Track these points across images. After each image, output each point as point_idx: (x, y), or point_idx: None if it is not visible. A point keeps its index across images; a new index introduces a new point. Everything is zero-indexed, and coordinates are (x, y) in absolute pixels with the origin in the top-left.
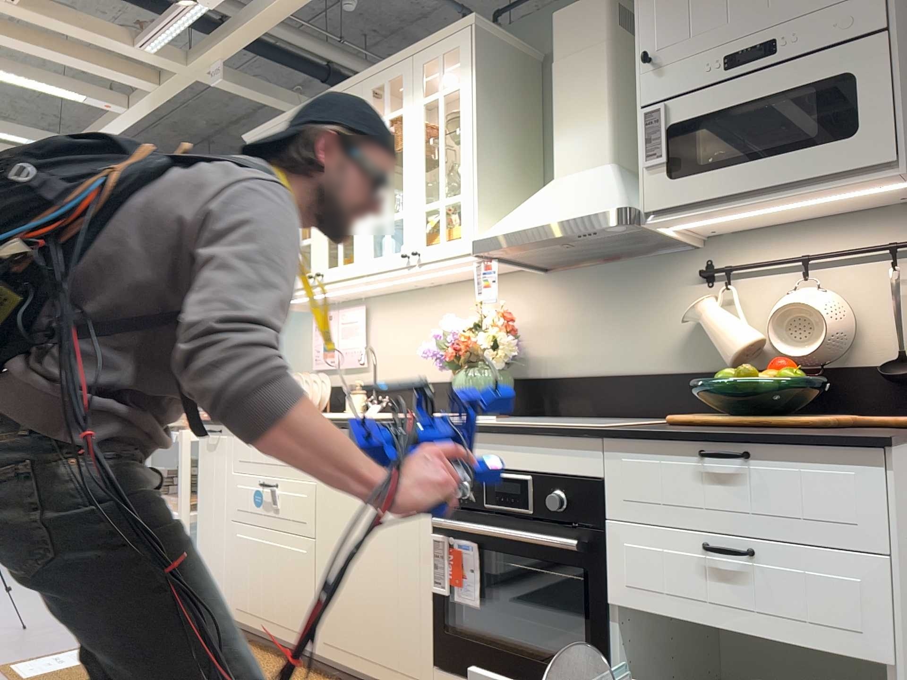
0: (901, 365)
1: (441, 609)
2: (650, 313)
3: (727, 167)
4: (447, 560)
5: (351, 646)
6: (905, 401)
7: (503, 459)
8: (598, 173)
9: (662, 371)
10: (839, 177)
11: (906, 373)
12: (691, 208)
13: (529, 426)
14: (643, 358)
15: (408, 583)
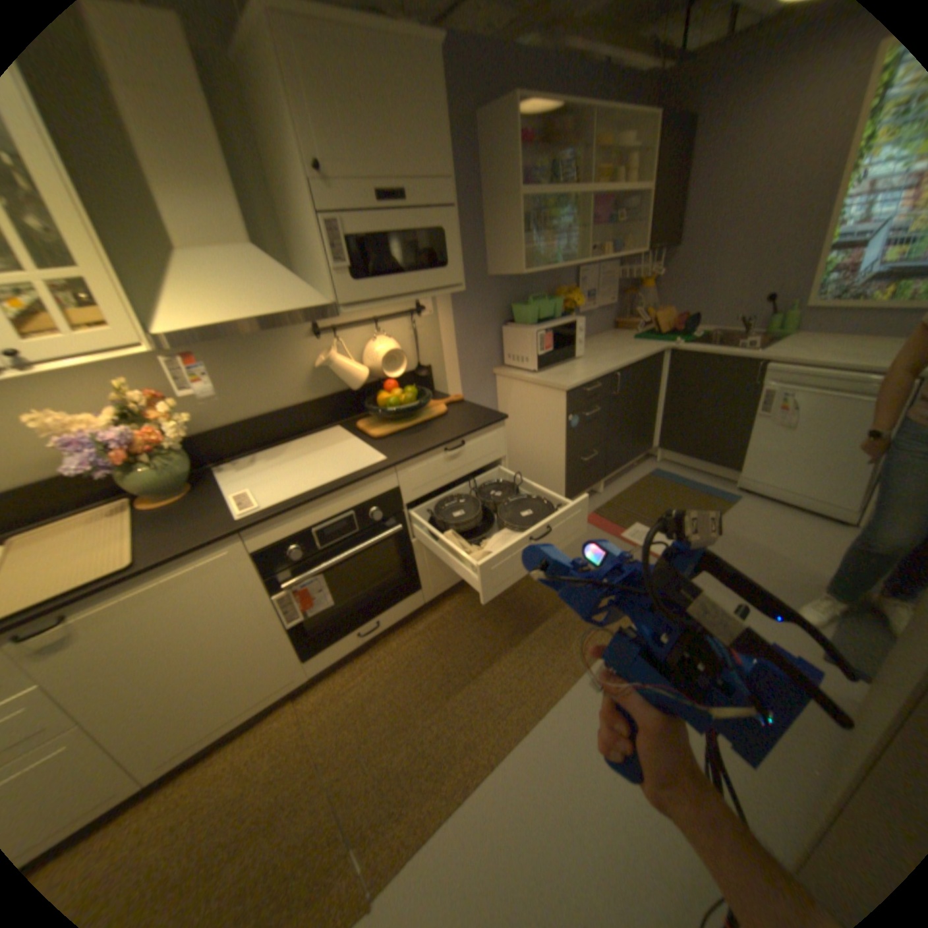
0: (420, 371)
1: (297, 632)
2: (281, 365)
3: (390, 279)
4: (295, 603)
5: (200, 735)
6: (422, 387)
7: (326, 514)
8: (251, 257)
9: (302, 404)
10: (441, 291)
11: (427, 375)
12: (369, 304)
13: (335, 483)
14: (283, 399)
15: (256, 645)
